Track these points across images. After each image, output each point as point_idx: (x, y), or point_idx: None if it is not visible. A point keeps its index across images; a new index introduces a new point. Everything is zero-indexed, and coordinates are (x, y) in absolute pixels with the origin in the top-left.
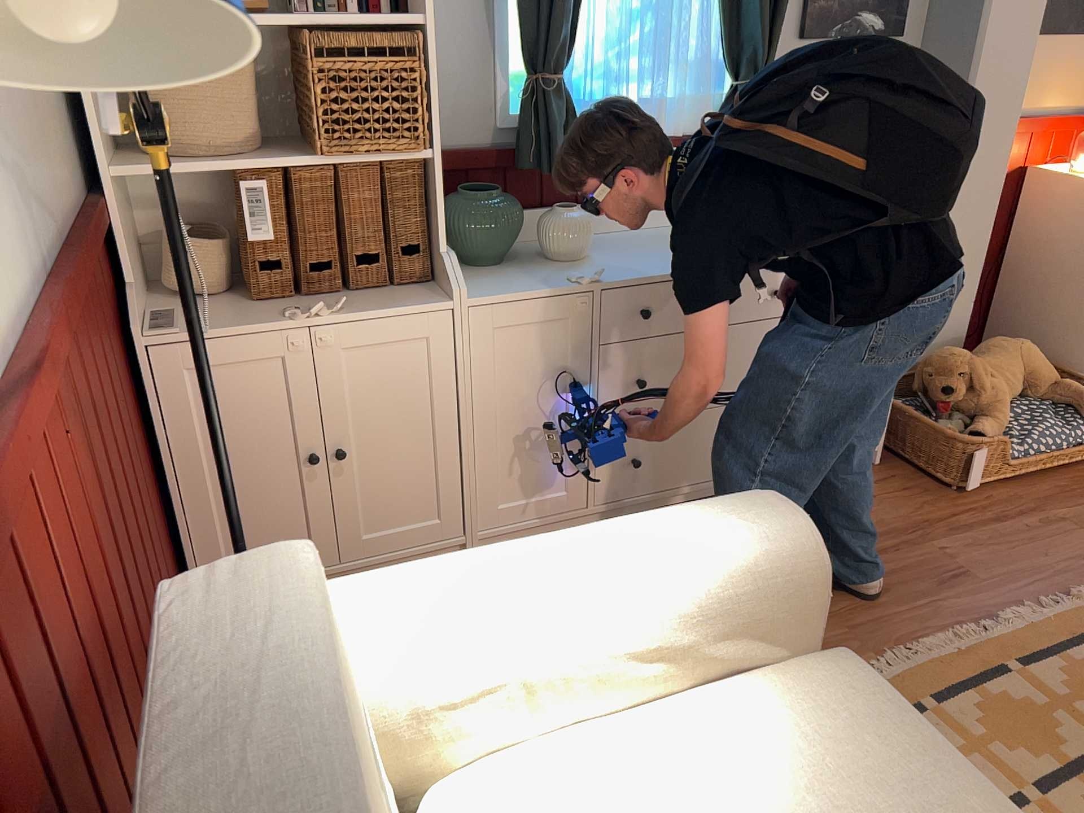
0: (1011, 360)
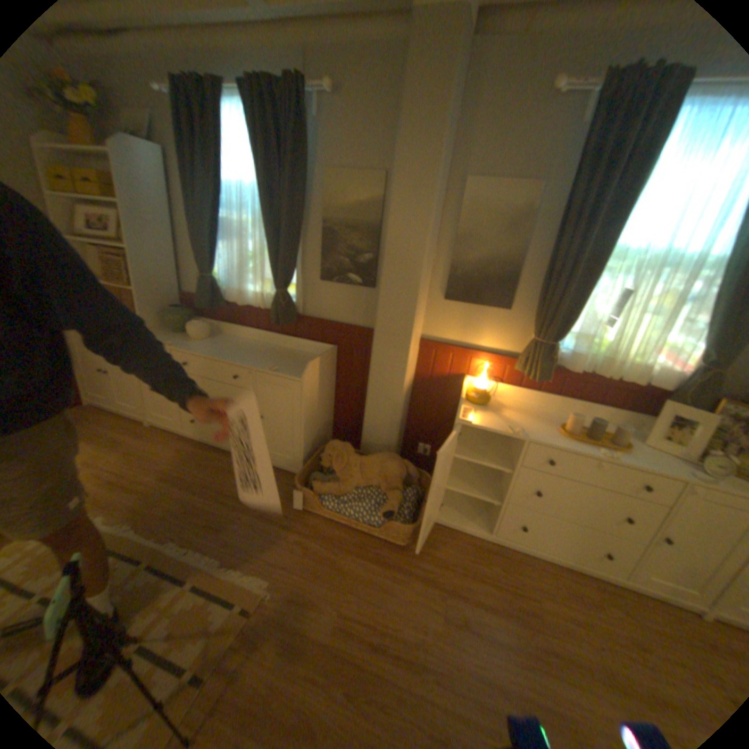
0: (375, 466)
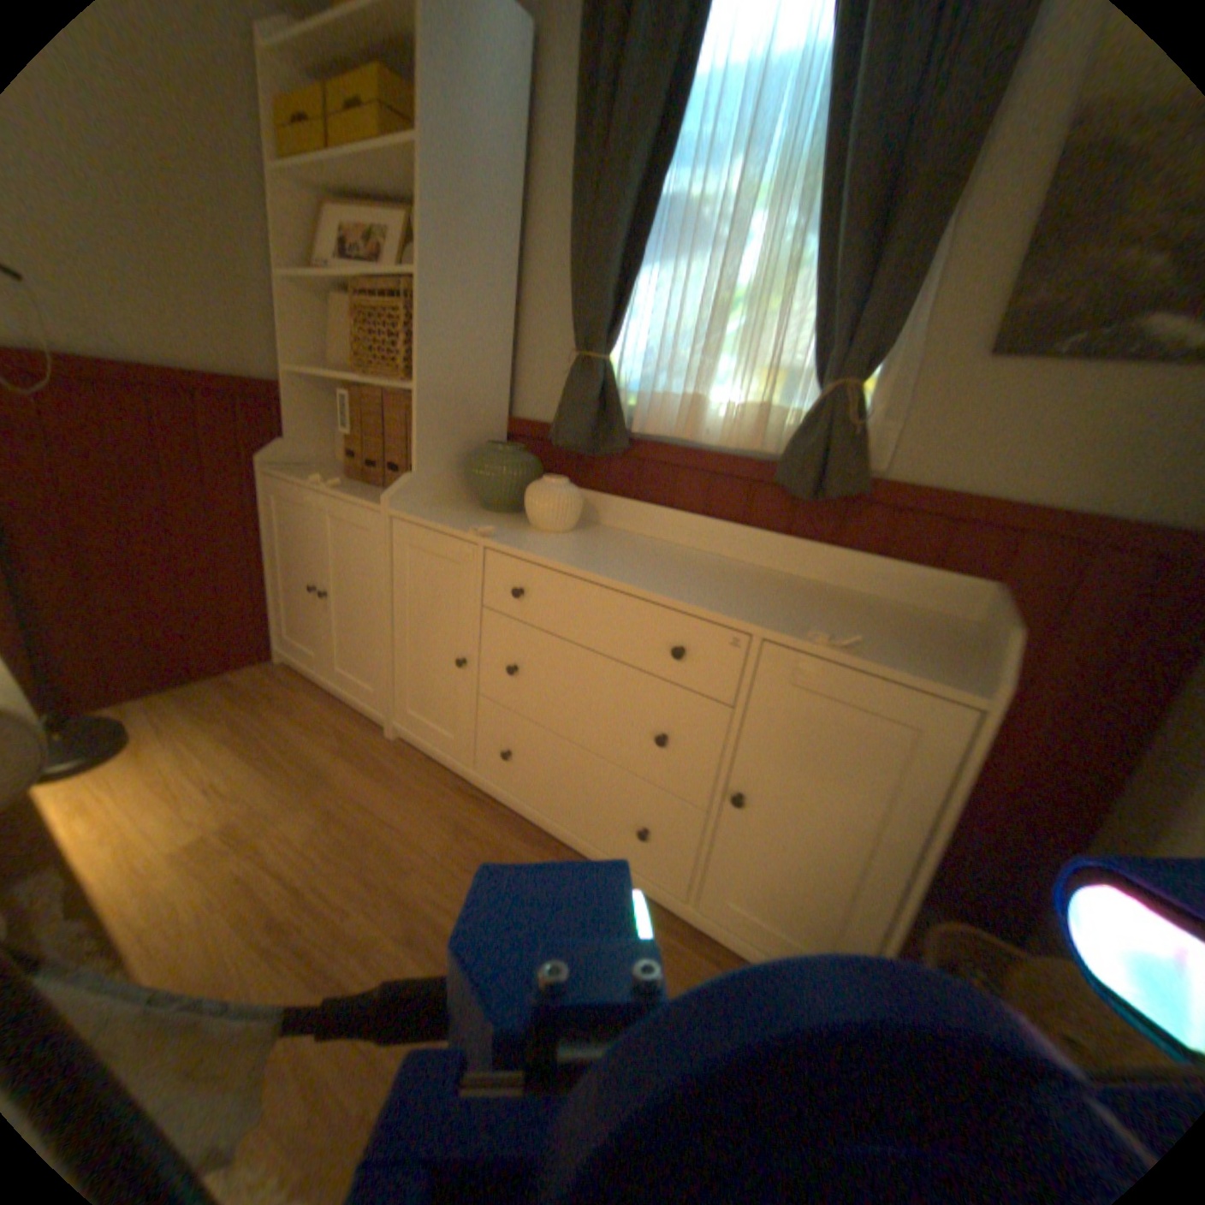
0: None
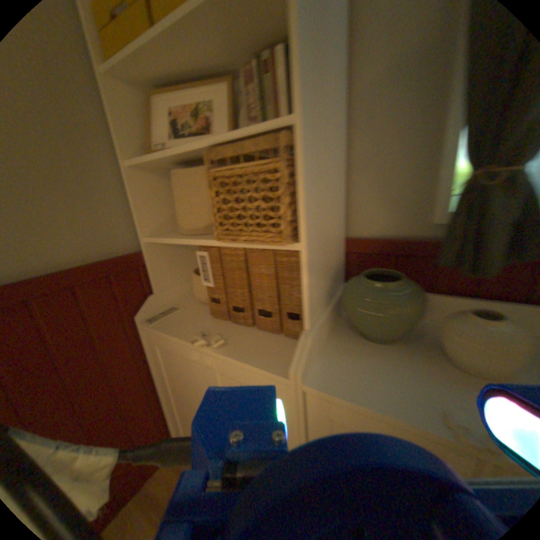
0: None
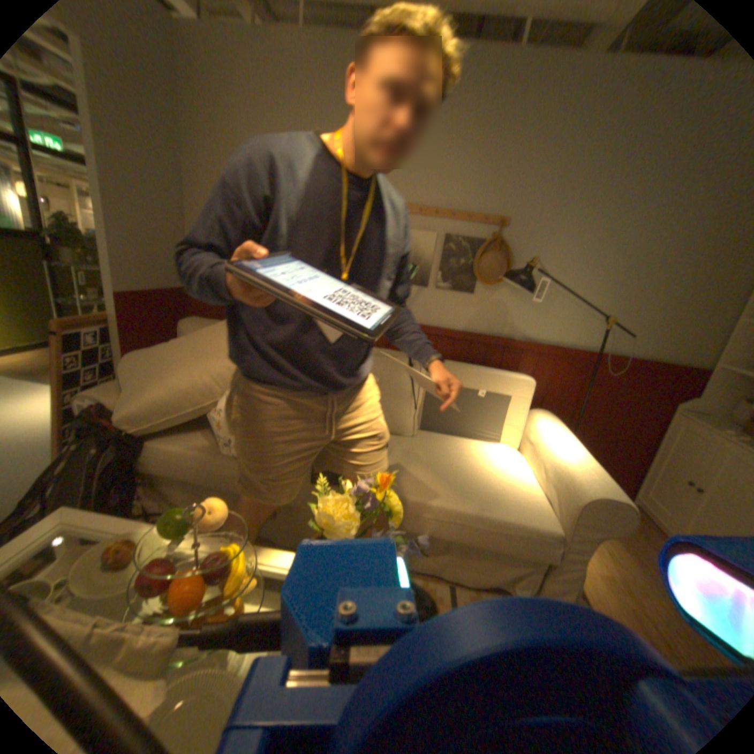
0: None
